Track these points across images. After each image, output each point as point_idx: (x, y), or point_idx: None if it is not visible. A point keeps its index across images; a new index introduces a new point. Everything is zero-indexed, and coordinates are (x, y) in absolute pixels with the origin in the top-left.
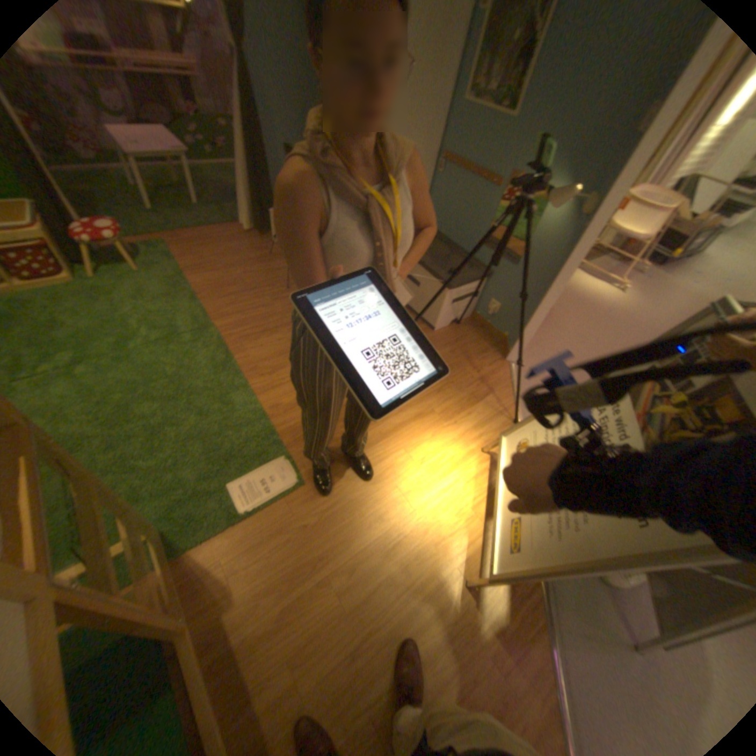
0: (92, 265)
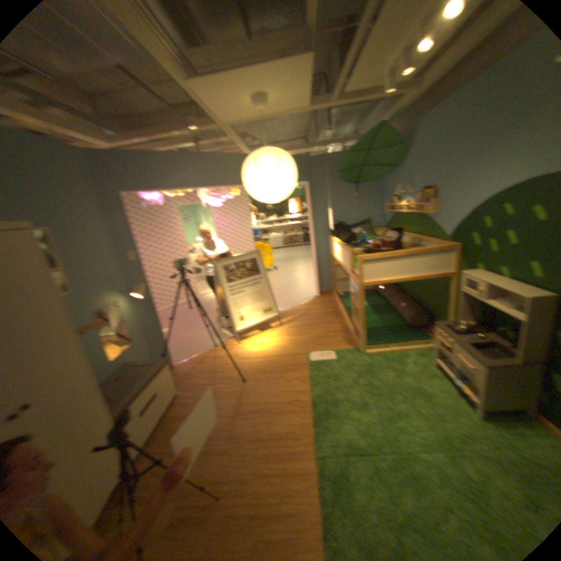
0: None
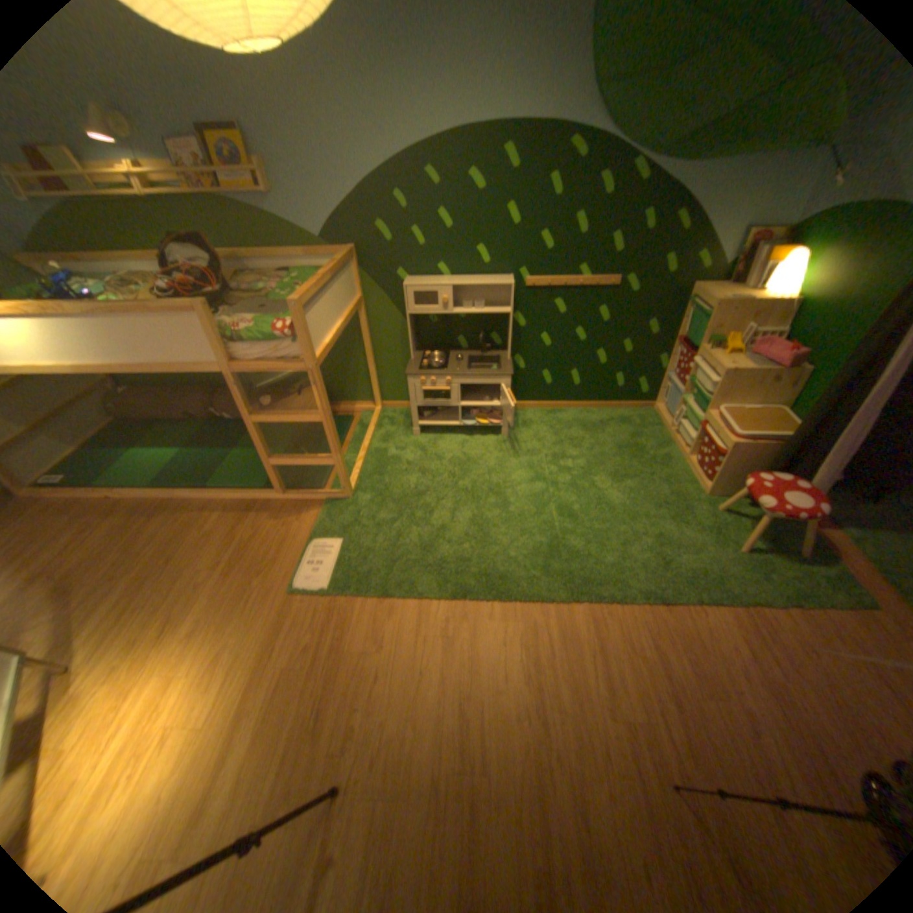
0: (751, 514)
